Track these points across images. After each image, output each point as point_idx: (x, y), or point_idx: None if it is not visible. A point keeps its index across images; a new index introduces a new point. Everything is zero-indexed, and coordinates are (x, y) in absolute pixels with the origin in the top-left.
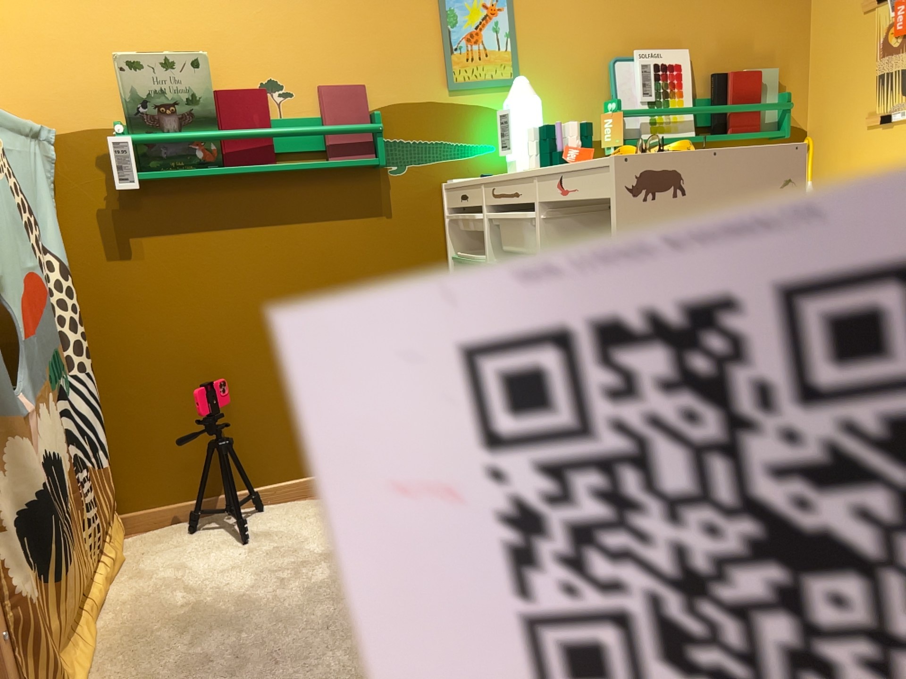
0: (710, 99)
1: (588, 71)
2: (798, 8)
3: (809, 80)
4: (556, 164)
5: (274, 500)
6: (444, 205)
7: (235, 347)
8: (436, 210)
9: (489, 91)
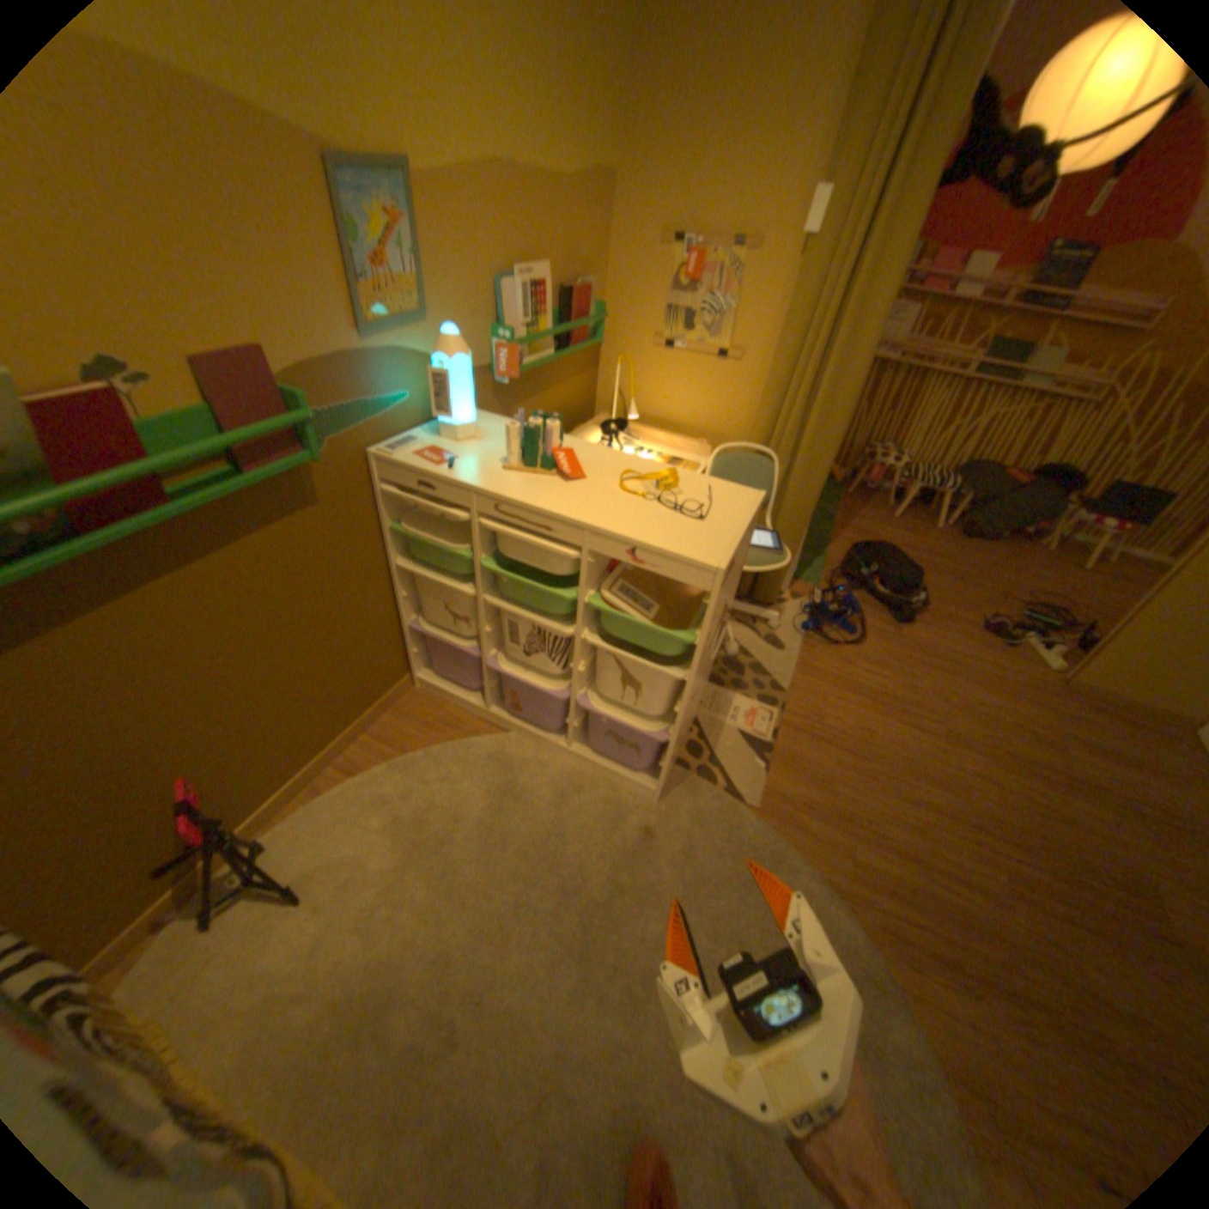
0: (560, 313)
1: (479, 293)
2: (607, 213)
3: (608, 284)
4: (548, 471)
5: (261, 827)
6: (373, 475)
7: (168, 732)
8: (363, 481)
9: (399, 329)
